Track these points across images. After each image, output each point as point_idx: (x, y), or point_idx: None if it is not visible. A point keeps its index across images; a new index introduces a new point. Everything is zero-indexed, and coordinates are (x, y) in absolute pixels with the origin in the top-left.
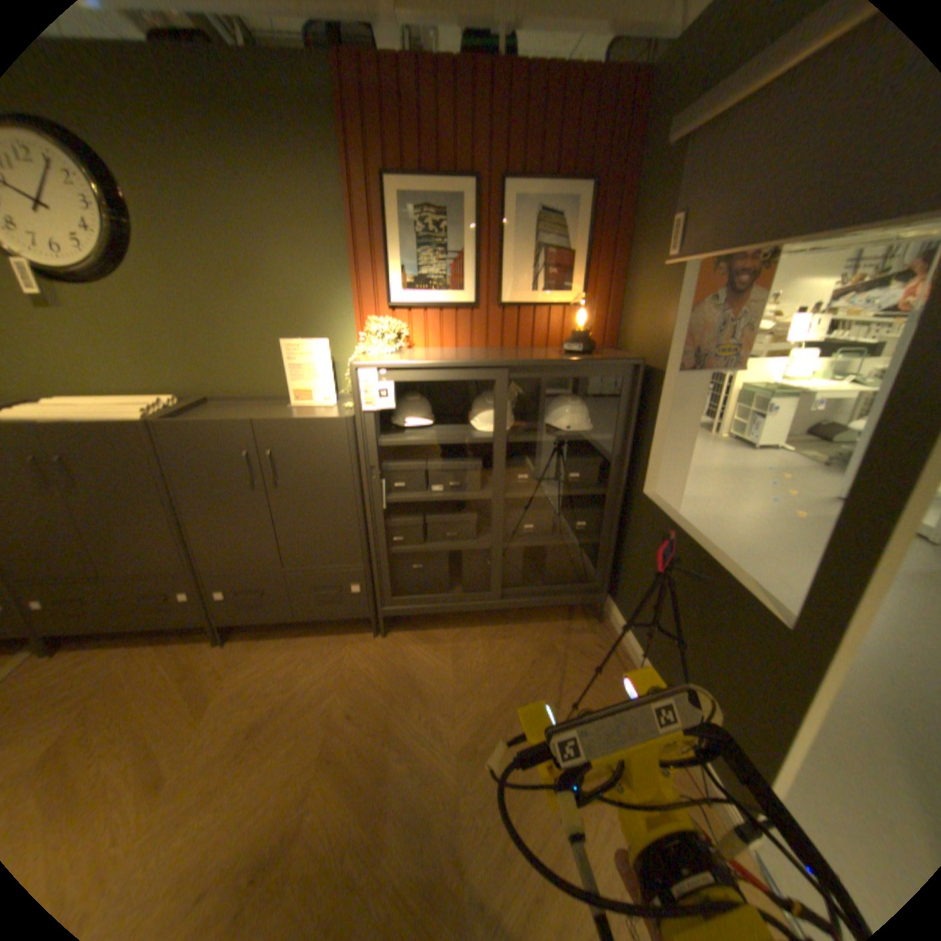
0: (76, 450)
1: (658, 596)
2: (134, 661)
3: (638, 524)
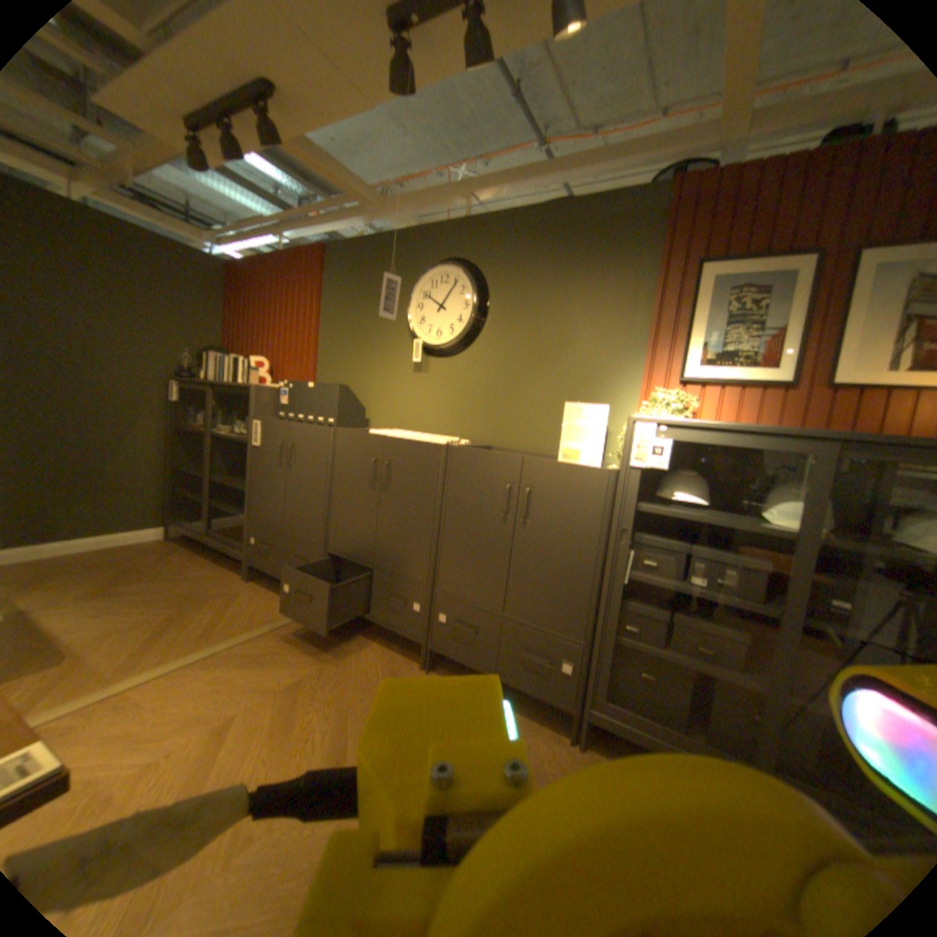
0: (398, 459)
1: None
2: (365, 649)
3: None
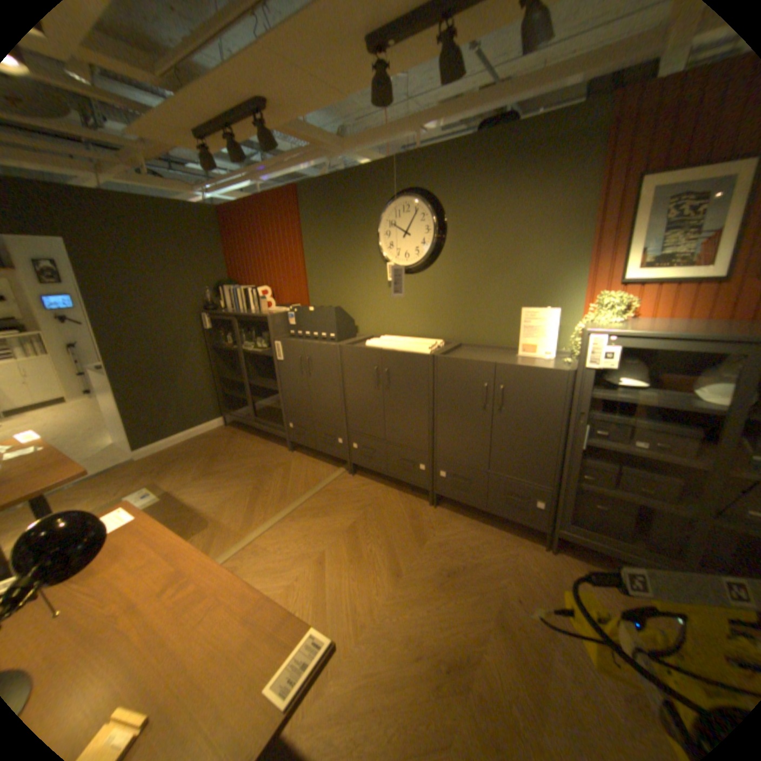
0: (395, 368)
1: None
2: (388, 496)
3: None
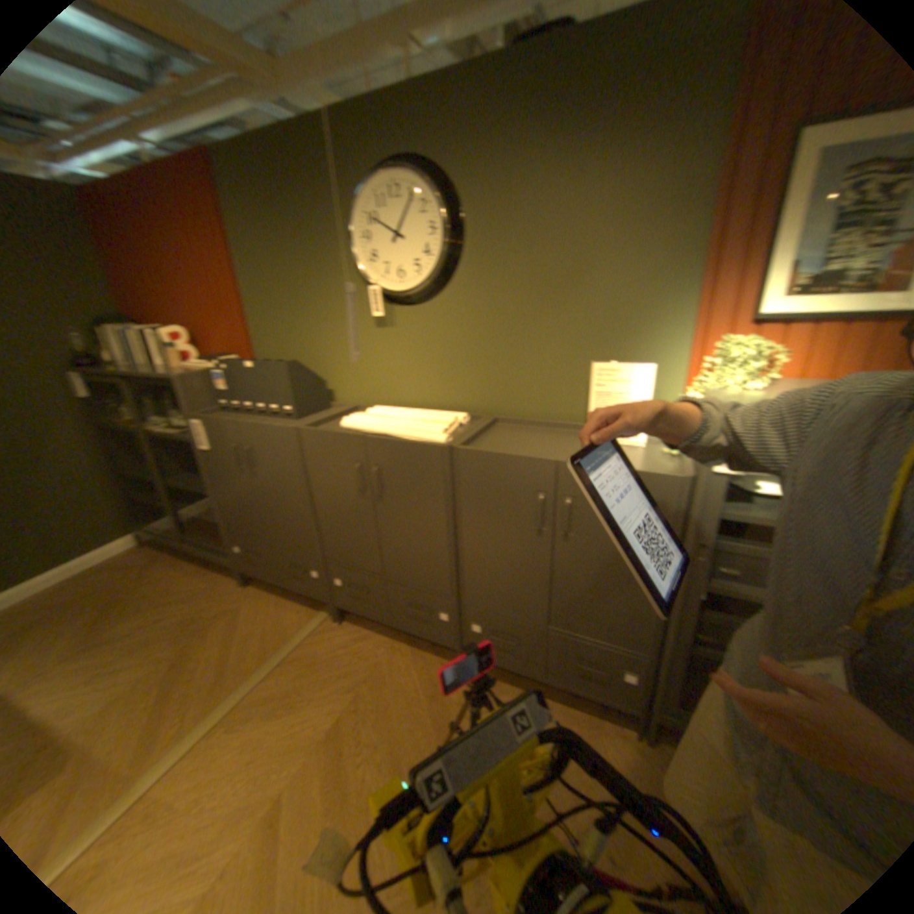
0: (388, 465)
1: None
2: (394, 658)
3: None
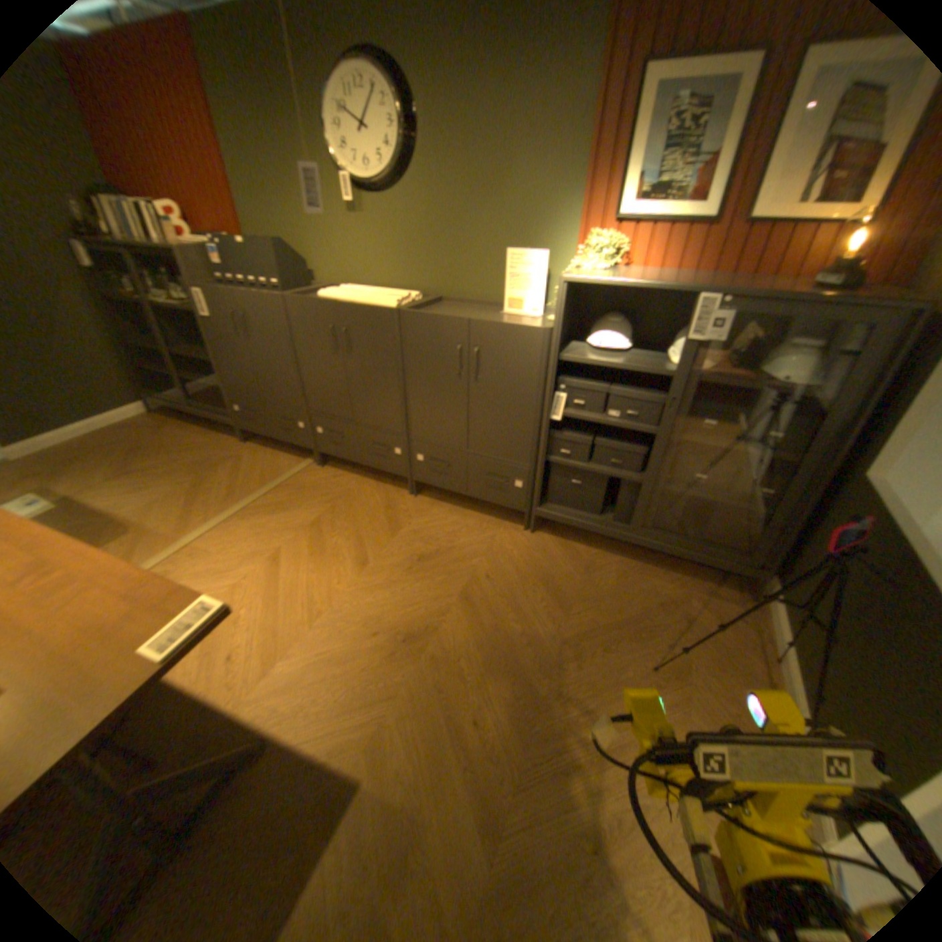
0: (354, 327)
1: (836, 592)
2: (363, 487)
3: (845, 510)
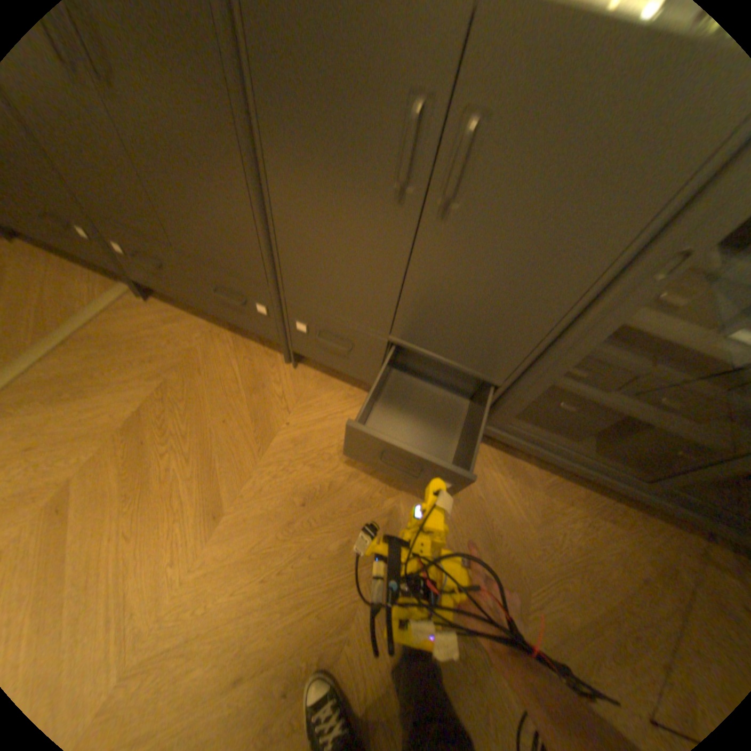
0: None
1: None
2: (213, 344)
3: None
